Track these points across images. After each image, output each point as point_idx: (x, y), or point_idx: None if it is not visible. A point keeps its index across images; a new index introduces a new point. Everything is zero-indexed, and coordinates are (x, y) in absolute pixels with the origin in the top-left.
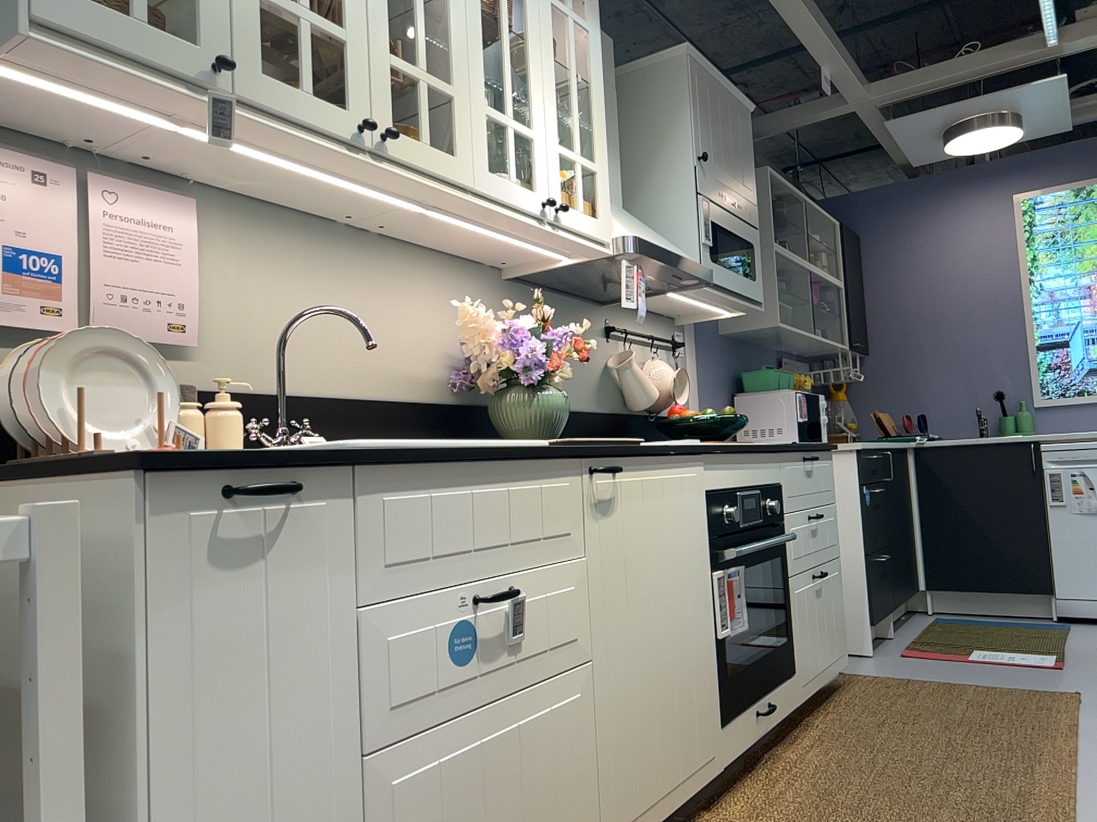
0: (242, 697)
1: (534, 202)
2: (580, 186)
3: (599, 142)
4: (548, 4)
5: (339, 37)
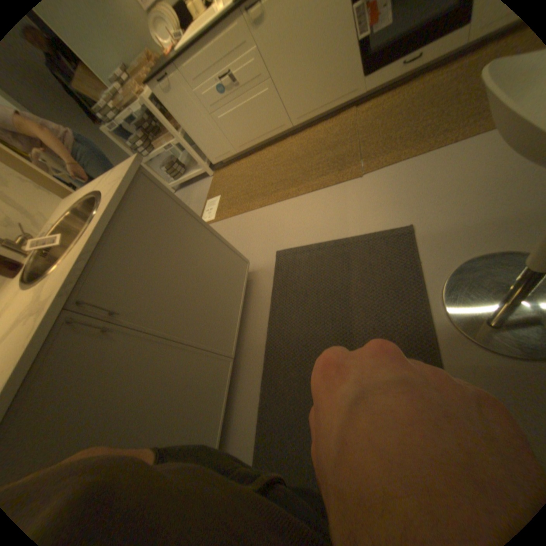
0: (184, 109)
1: None
2: None
3: None
4: None
5: None
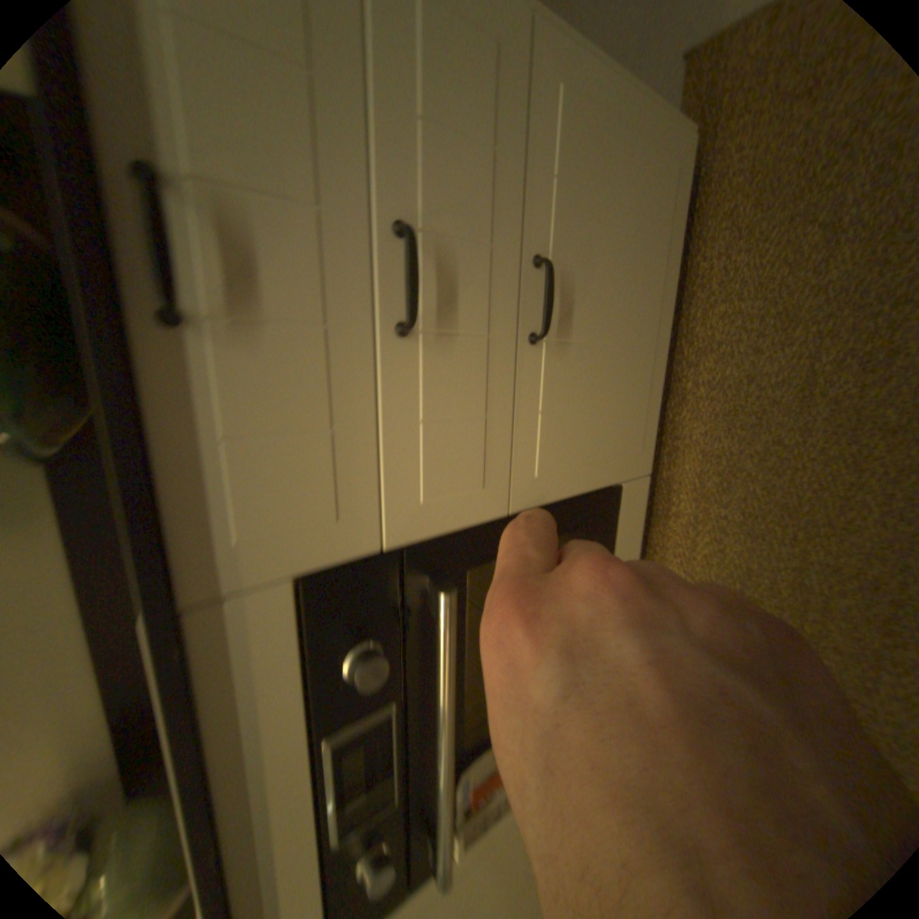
0: None
1: None
2: None
3: None
4: None
5: None
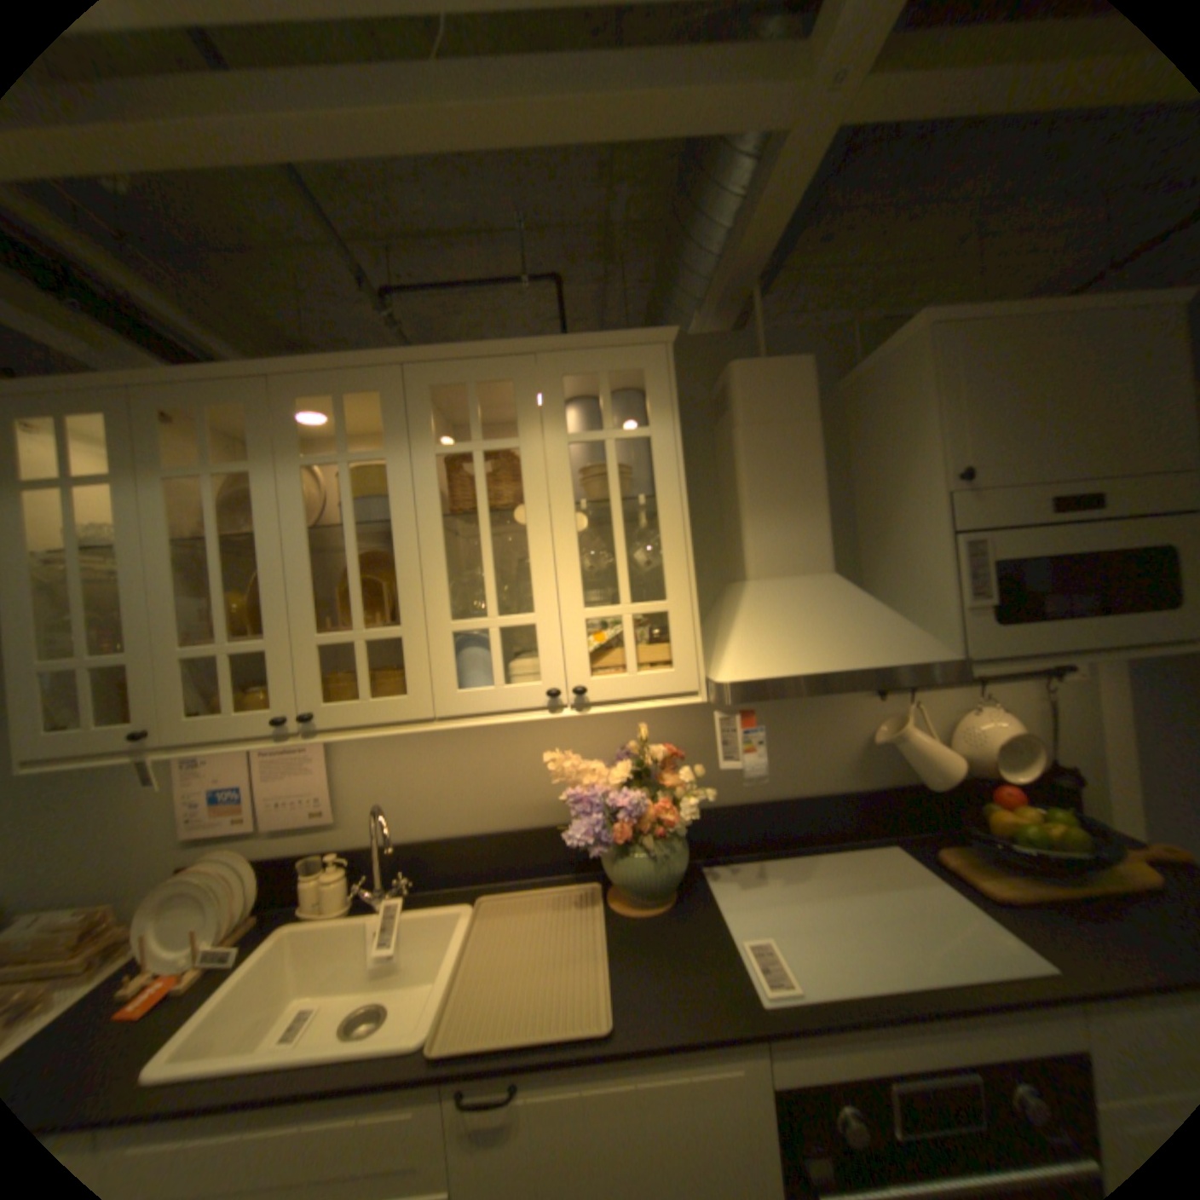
0: None
1: (536, 696)
2: (629, 642)
3: (670, 572)
4: (560, 449)
5: (259, 649)
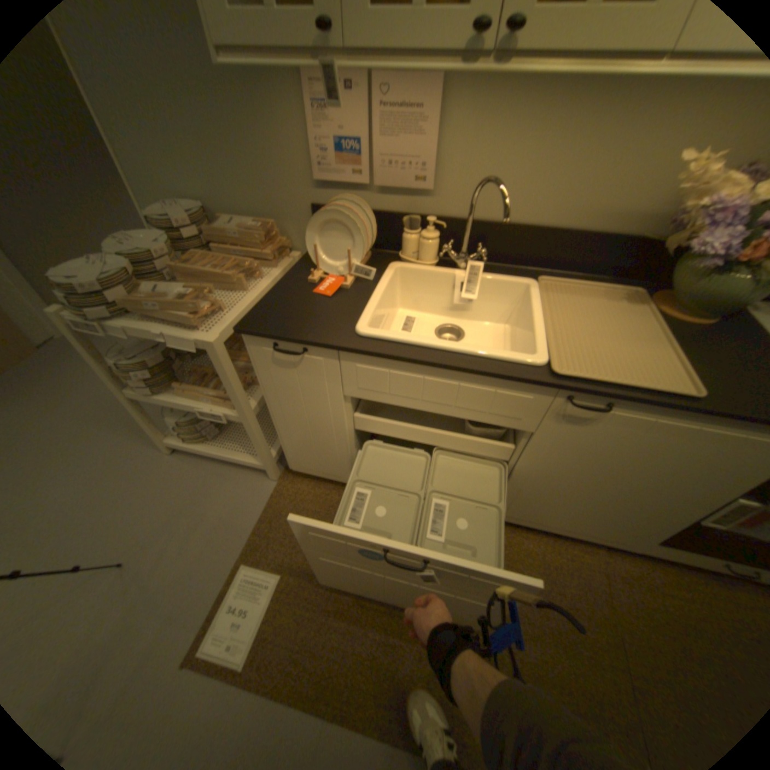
0: (297, 401)
1: None
2: None
3: None
4: None
5: None
